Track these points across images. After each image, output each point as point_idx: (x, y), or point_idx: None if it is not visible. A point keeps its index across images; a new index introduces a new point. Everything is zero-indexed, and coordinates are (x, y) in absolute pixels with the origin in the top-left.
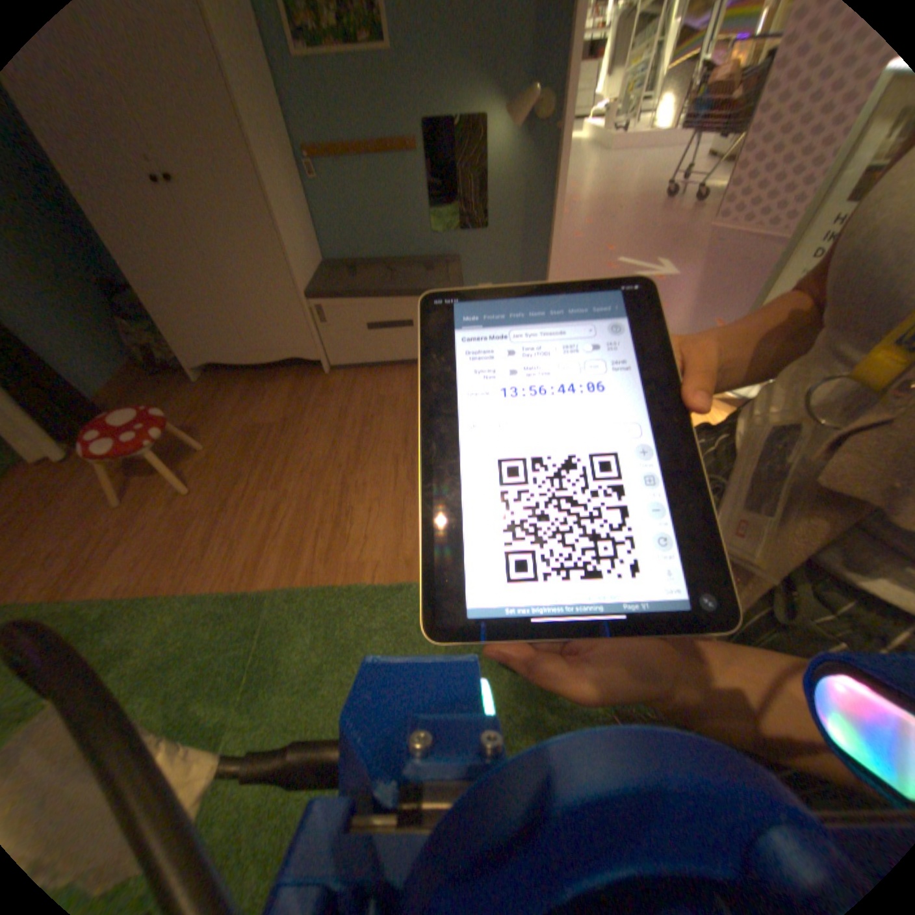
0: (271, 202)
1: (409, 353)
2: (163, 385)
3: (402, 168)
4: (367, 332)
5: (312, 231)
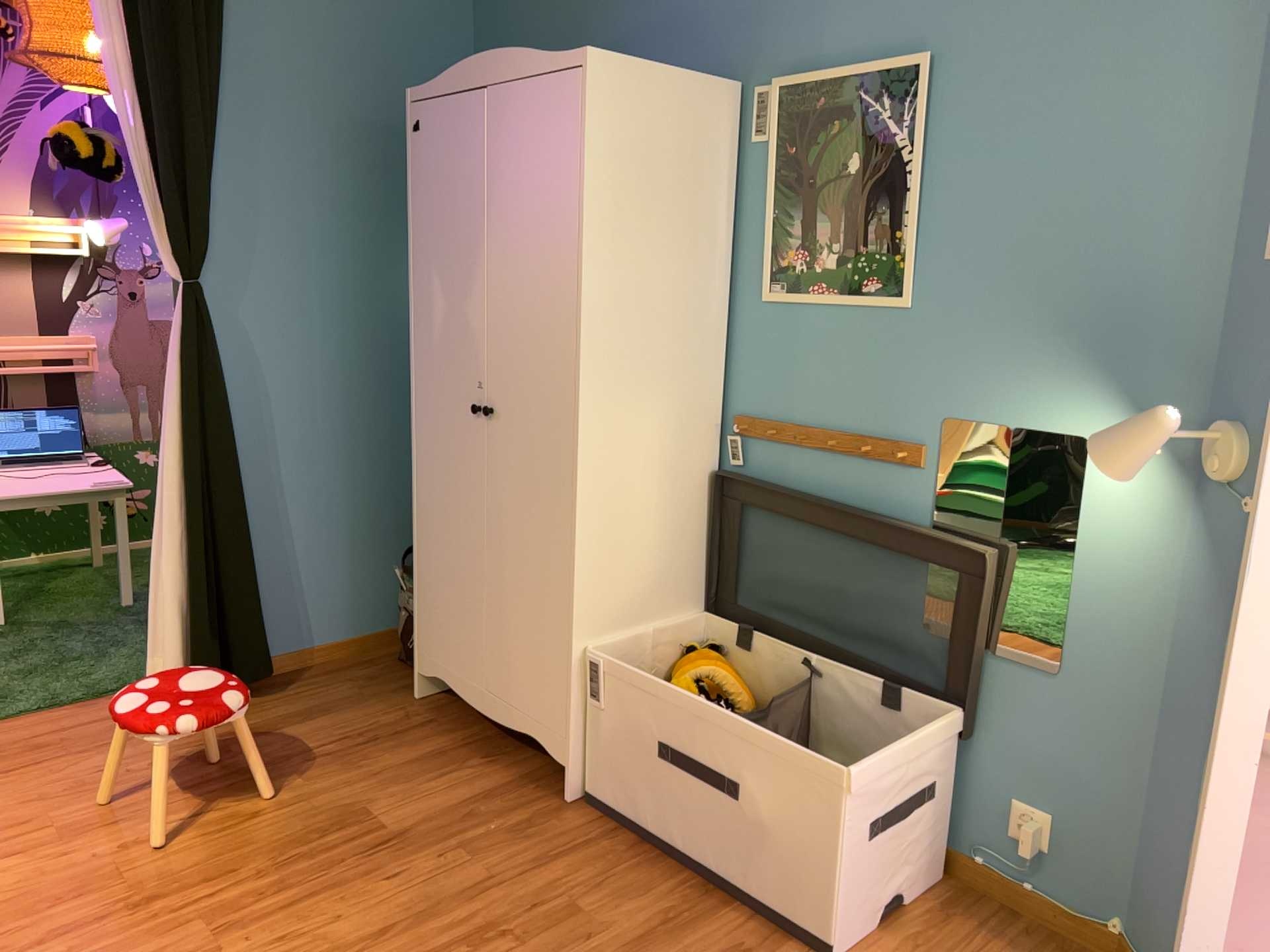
0: (583, 476)
1: (723, 863)
2: (384, 681)
3: (891, 492)
4: (660, 763)
5: (709, 545)
